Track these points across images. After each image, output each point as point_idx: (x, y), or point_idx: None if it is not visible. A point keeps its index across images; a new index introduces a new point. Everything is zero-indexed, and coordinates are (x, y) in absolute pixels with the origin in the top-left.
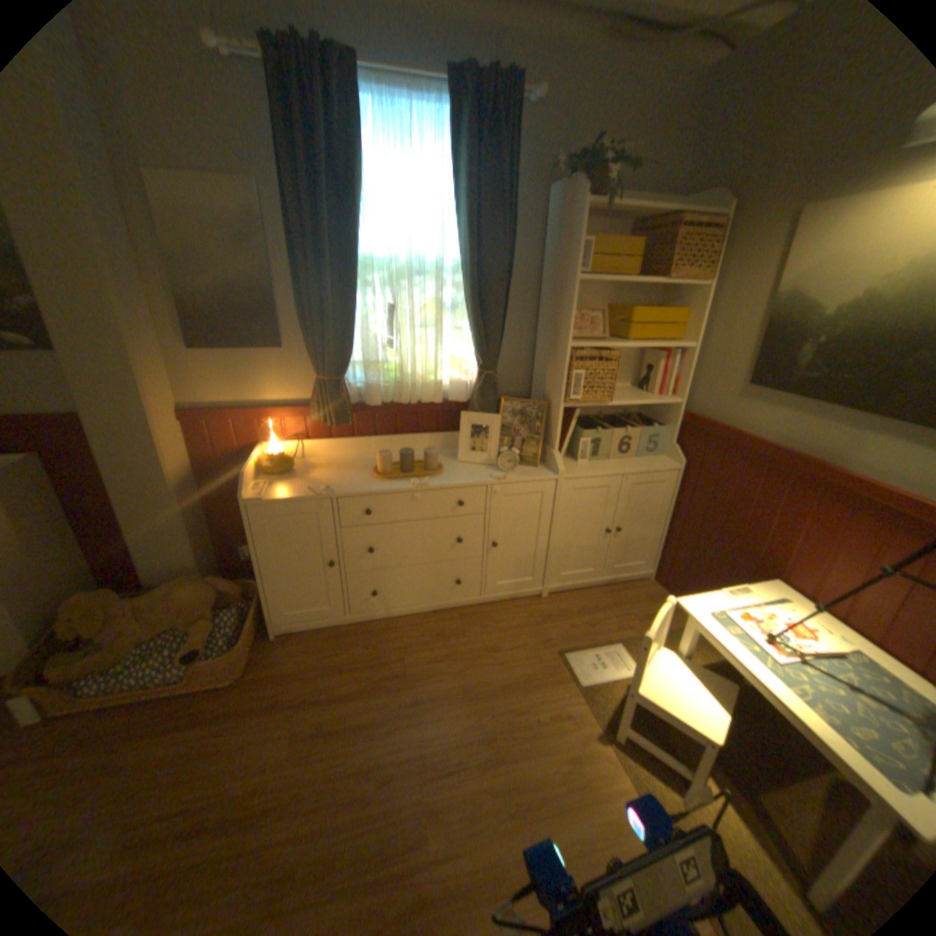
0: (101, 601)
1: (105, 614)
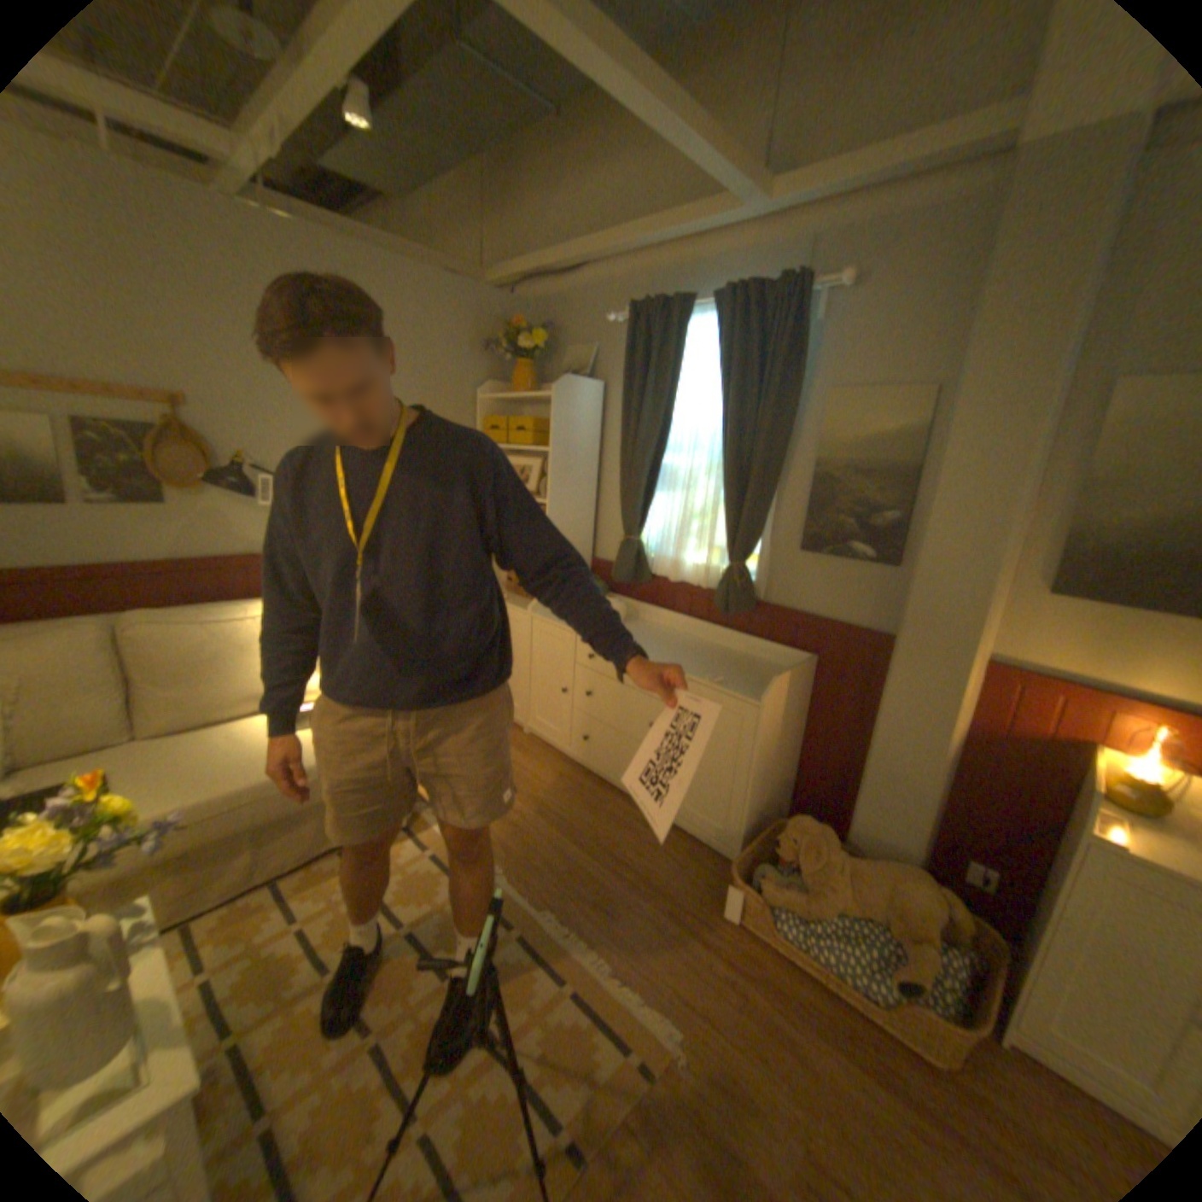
0: (827, 840)
1: (828, 857)
